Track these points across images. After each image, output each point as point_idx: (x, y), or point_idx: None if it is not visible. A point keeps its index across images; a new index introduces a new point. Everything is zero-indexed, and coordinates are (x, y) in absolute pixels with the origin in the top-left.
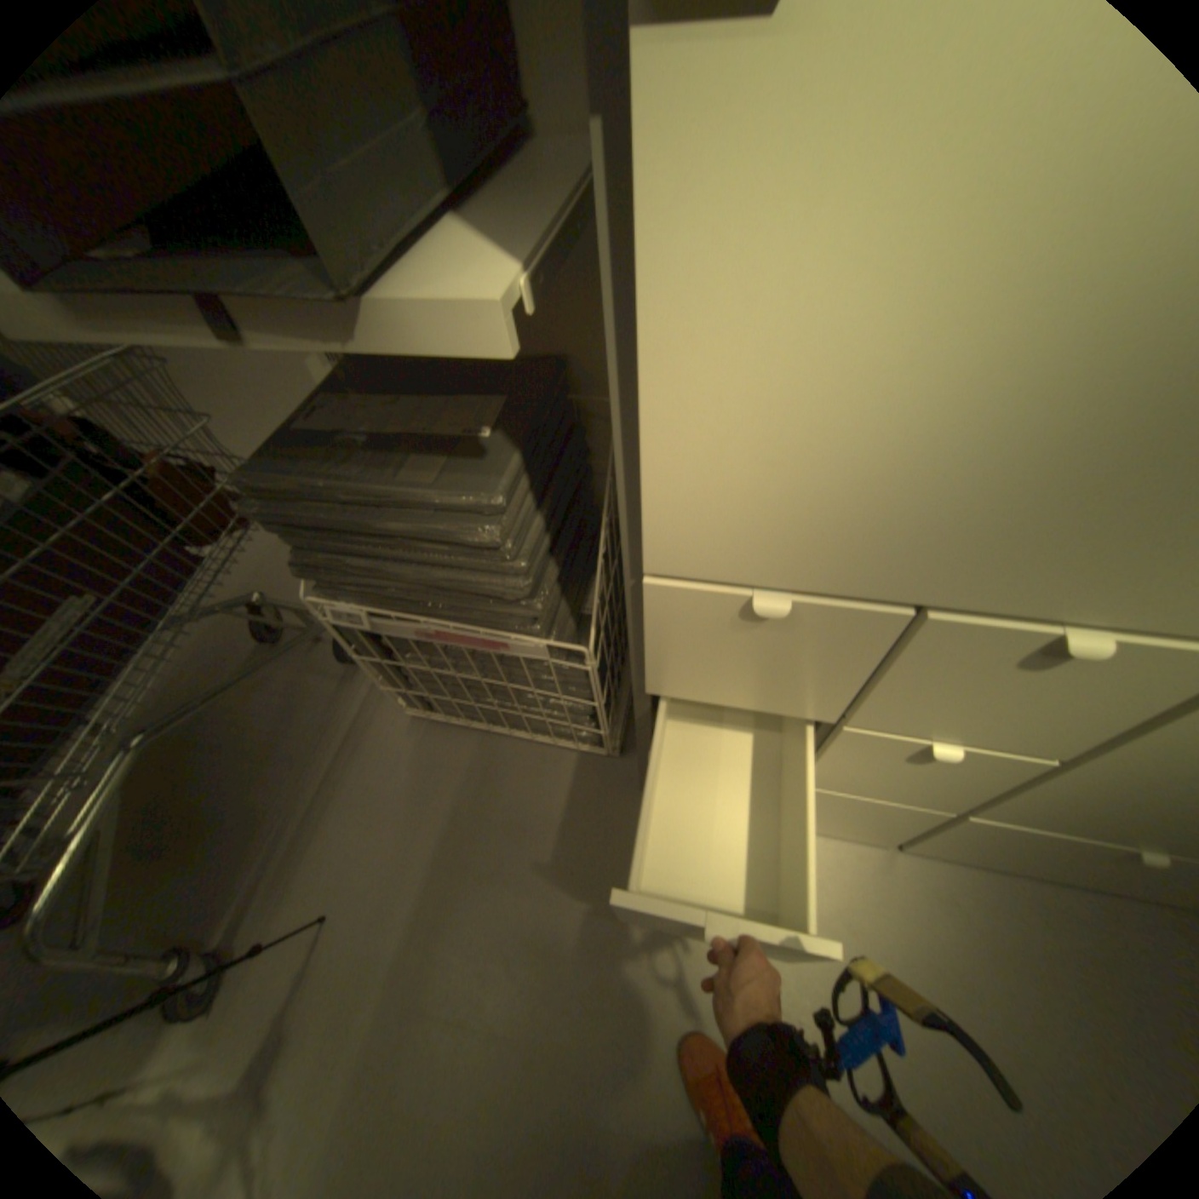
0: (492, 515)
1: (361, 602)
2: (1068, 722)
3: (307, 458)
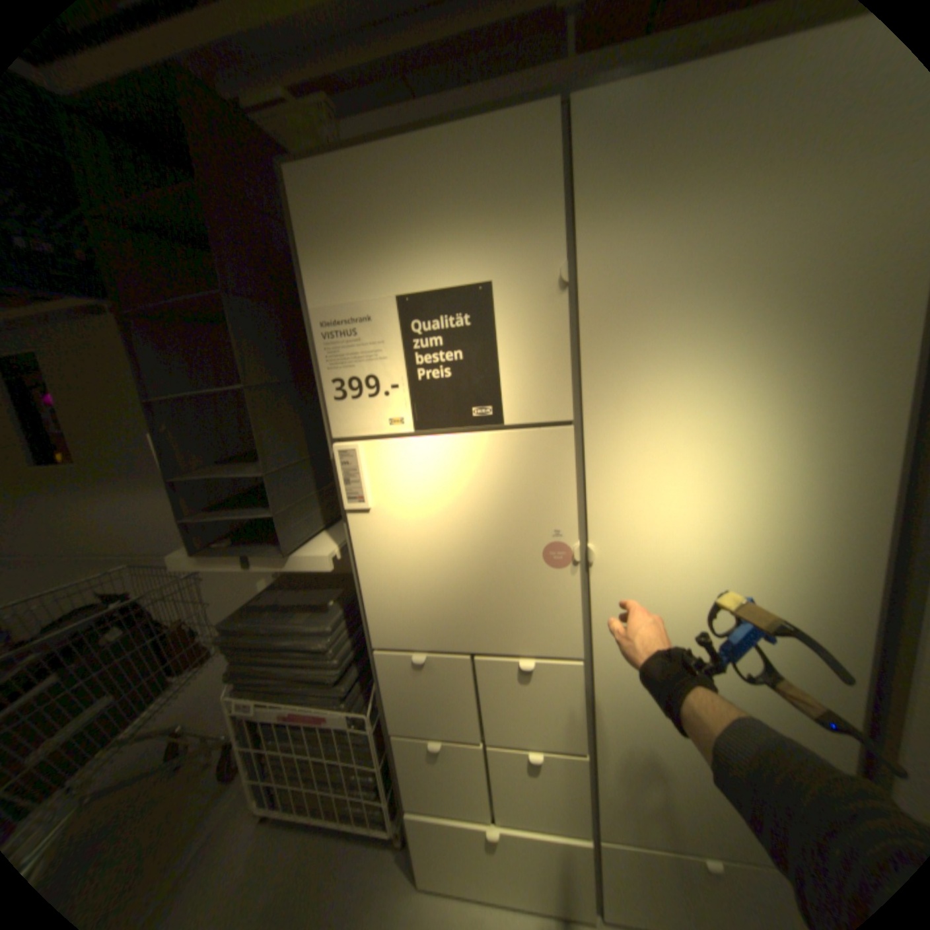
0: (325, 636)
1: (252, 698)
2: (562, 720)
3: (251, 616)
